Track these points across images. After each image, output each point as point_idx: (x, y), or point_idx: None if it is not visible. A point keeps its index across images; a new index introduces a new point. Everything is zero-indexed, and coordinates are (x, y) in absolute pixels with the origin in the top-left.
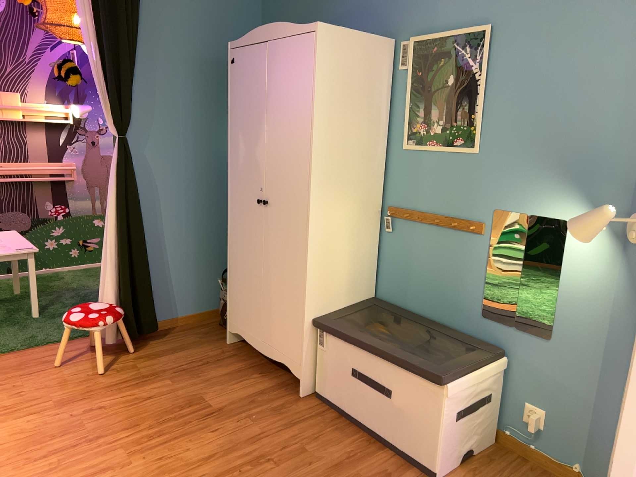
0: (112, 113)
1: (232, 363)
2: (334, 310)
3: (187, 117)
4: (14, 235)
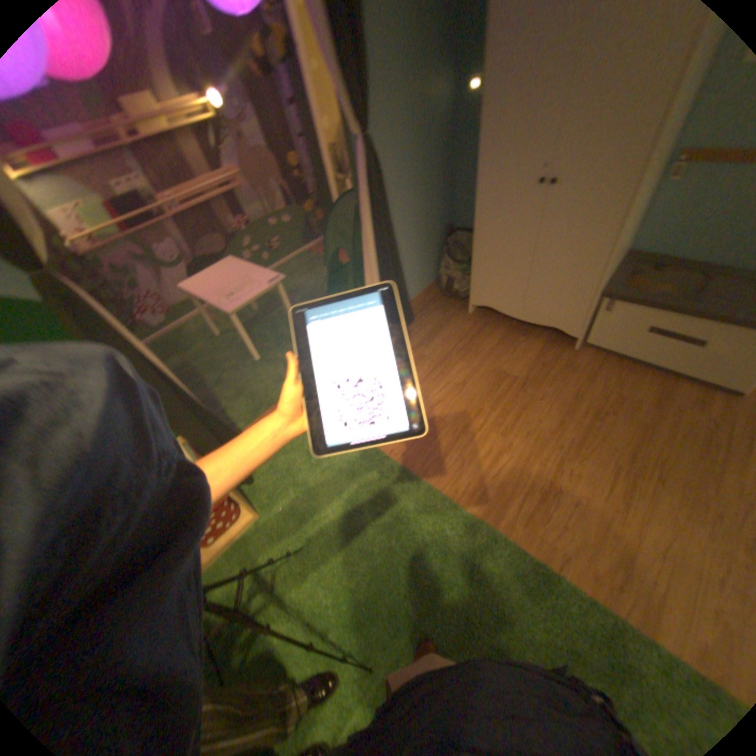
0: (350, 104)
1: (491, 331)
2: (615, 276)
3: (401, 81)
4: (237, 264)
